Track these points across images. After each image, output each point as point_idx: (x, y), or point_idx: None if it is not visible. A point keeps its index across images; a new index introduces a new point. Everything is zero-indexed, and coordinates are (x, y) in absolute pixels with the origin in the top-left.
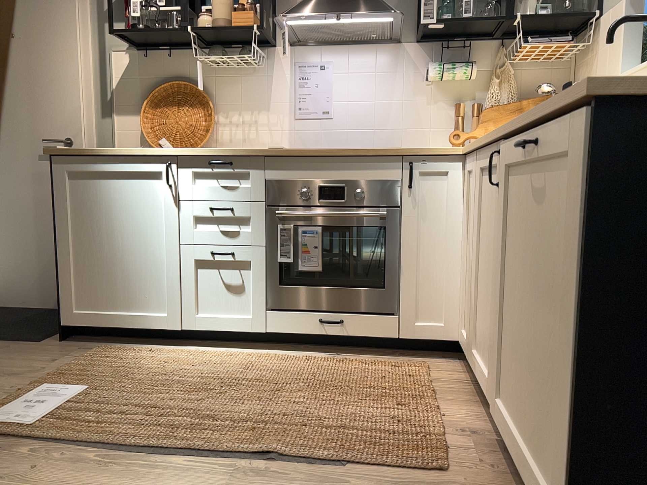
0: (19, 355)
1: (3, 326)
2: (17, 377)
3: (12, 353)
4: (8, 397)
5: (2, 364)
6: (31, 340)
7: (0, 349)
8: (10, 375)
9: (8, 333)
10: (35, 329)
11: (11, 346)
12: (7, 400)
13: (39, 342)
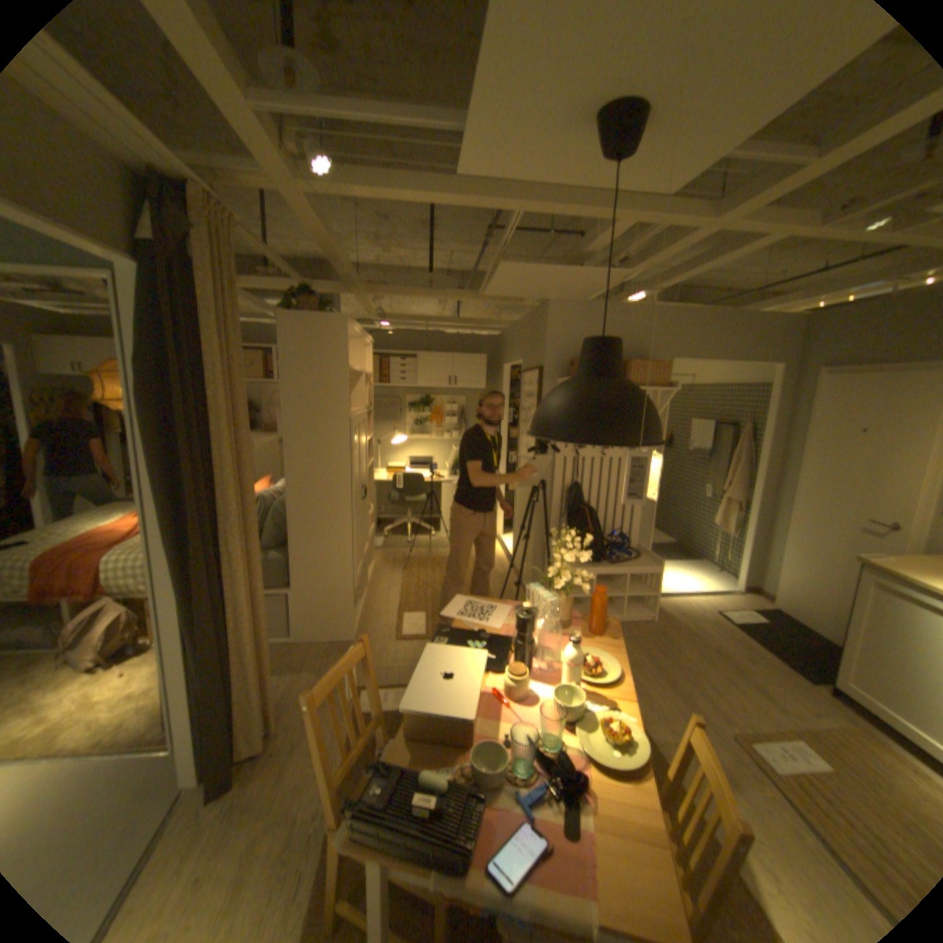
0: (796, 691)
1: (794, 649)
2: (787, 715)
3: (792, 685)
4: (775, 732)
5: (781, 693)
6: (809, 679)
7: (784, 675)
8: (783, 709)
9: (795, 660)
10: (817, 668)
11: (793, 677)
12: (773, 735)
13: (815, 685)
